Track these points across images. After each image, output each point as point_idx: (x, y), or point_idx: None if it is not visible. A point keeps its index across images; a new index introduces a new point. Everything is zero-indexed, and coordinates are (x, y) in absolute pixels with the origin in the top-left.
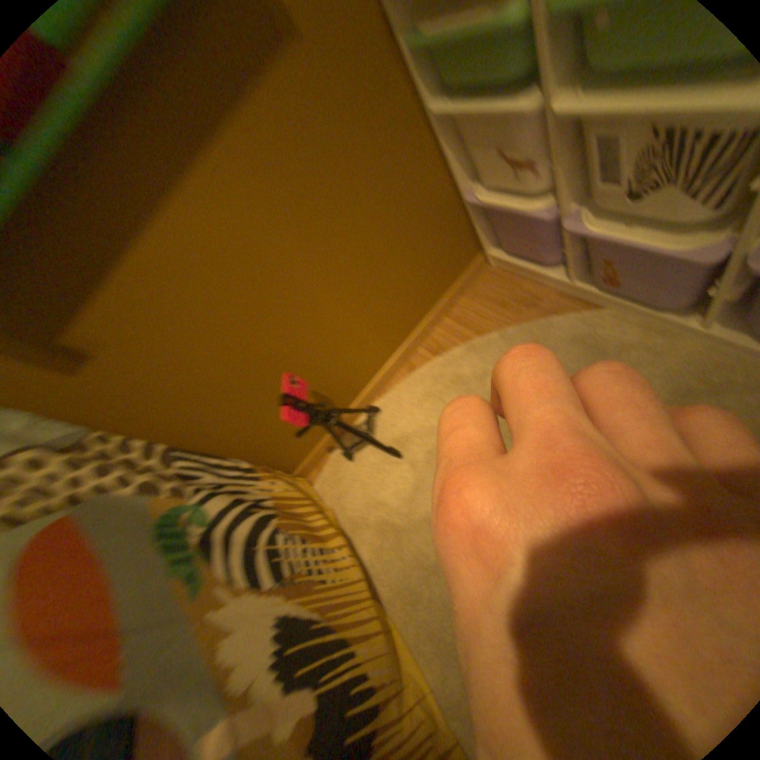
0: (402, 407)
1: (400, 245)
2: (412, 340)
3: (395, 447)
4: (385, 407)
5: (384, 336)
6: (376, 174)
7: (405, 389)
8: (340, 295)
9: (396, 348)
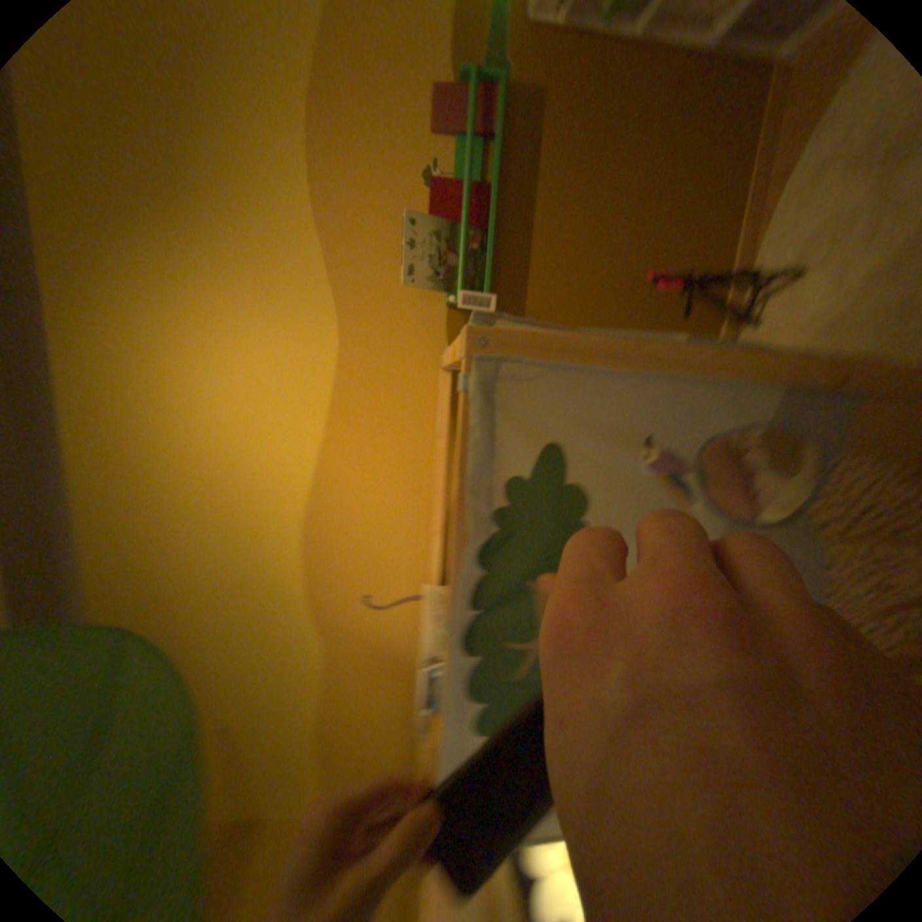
0: (785, 243)
1: (684, 129)
2: (757, 192)
3: (799, 272)
4: (768, 261)
5: (723, 207)
6: (632, 104)
7: (778, 229)
8: (658, 199)
9: (744, 211)
